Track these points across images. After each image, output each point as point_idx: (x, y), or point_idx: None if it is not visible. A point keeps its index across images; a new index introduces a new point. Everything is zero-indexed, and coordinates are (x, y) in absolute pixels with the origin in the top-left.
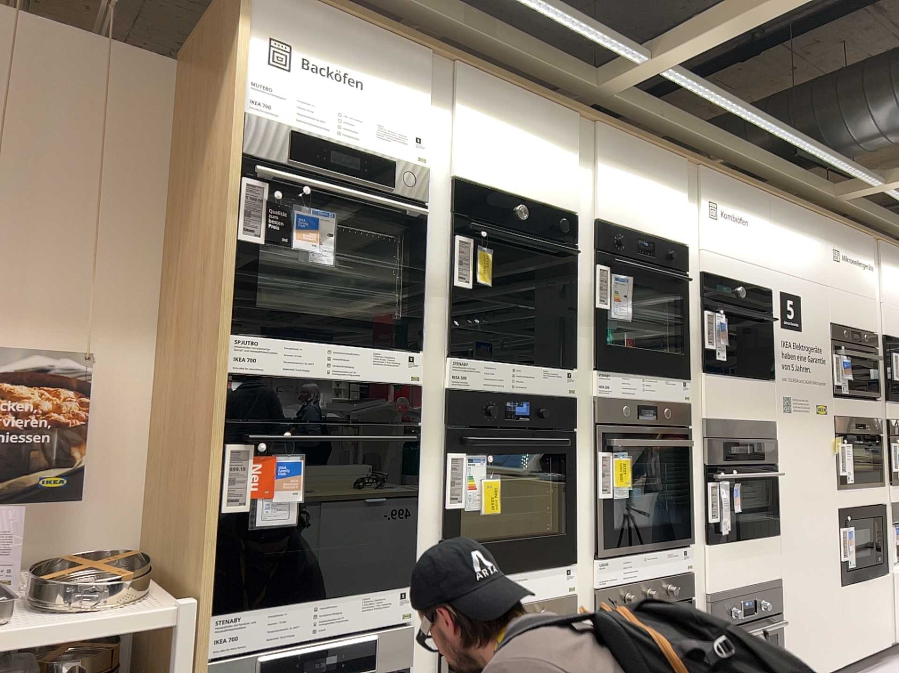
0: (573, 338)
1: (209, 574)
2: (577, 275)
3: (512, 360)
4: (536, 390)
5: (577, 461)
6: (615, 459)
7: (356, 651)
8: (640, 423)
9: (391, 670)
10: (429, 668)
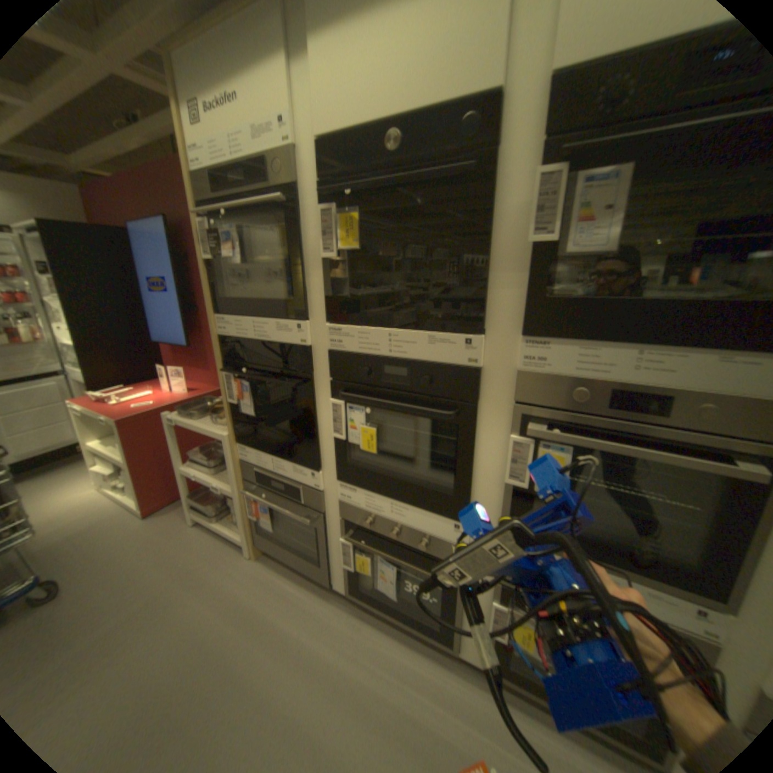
0: (482, 294)
1: (231, 428)
2: (499, 198)
3: (389, 326)
4: (417, 357)
5: (481, 436)
6: (544, 450)
7: (293, 490)
8: (621, 415)
9: (313, 509)
10: (338, 522)
